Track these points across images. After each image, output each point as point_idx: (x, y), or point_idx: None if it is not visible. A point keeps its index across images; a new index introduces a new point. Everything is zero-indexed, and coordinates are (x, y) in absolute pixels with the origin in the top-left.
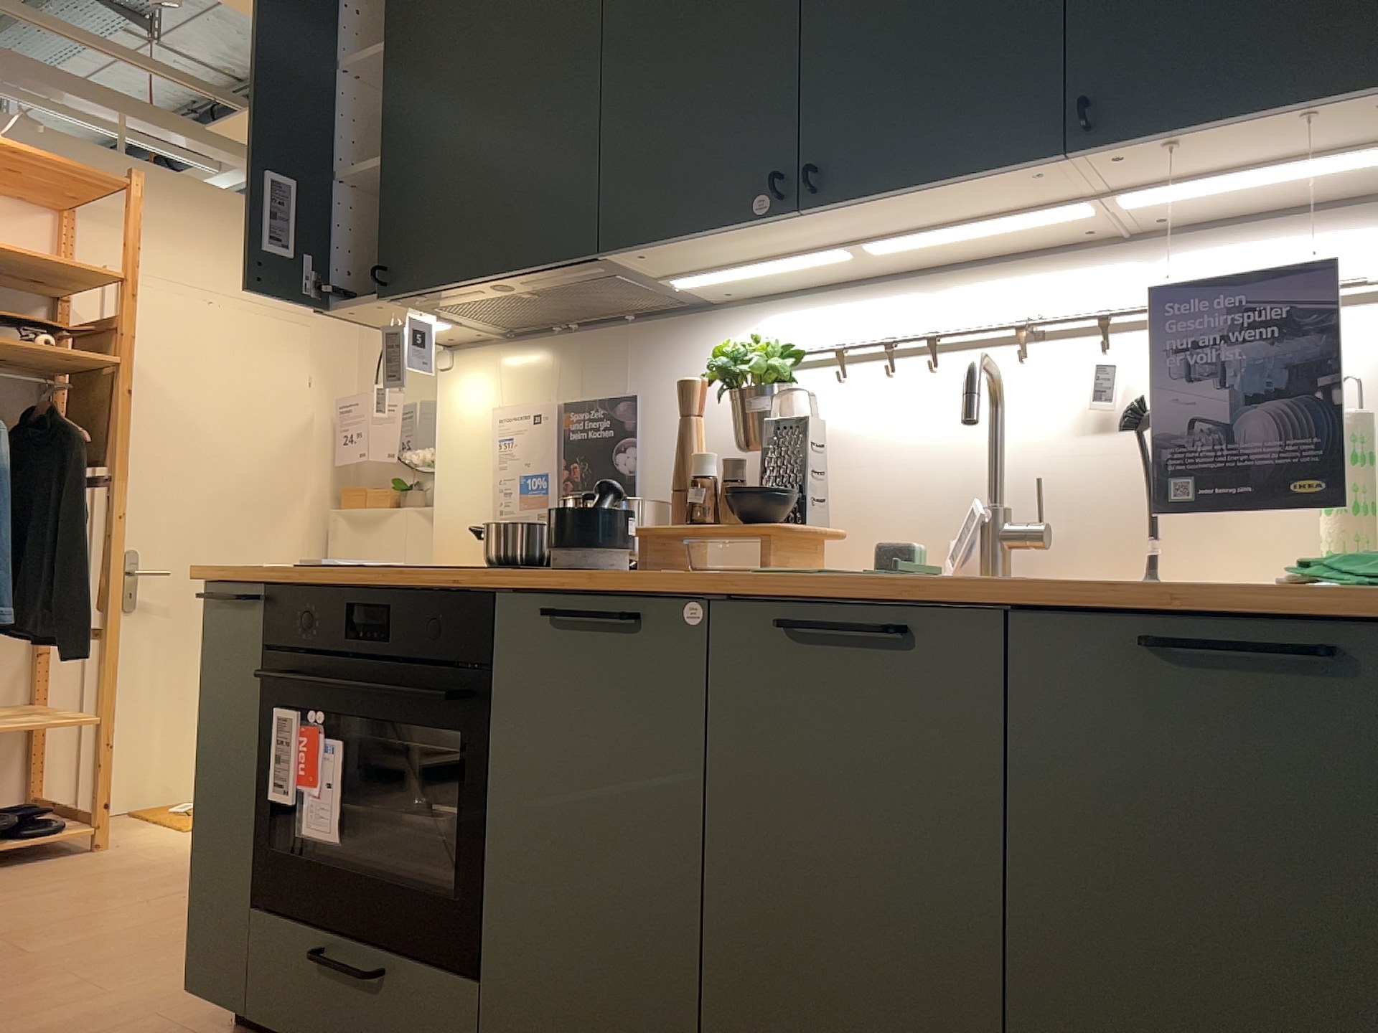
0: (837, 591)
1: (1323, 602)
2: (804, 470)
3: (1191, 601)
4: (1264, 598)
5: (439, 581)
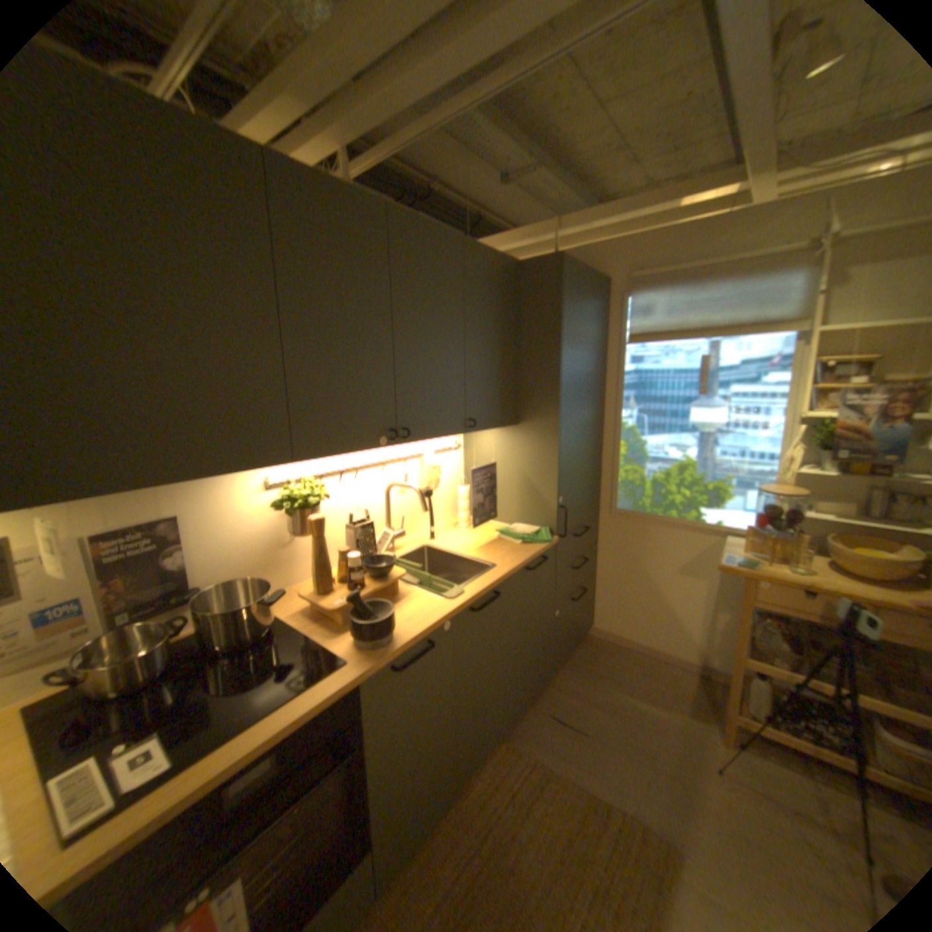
0: (478, 592)
1: (539, 549)
2: (368, 543)
3: (532, 558)
4: (533, 552)
5: (312, 707)
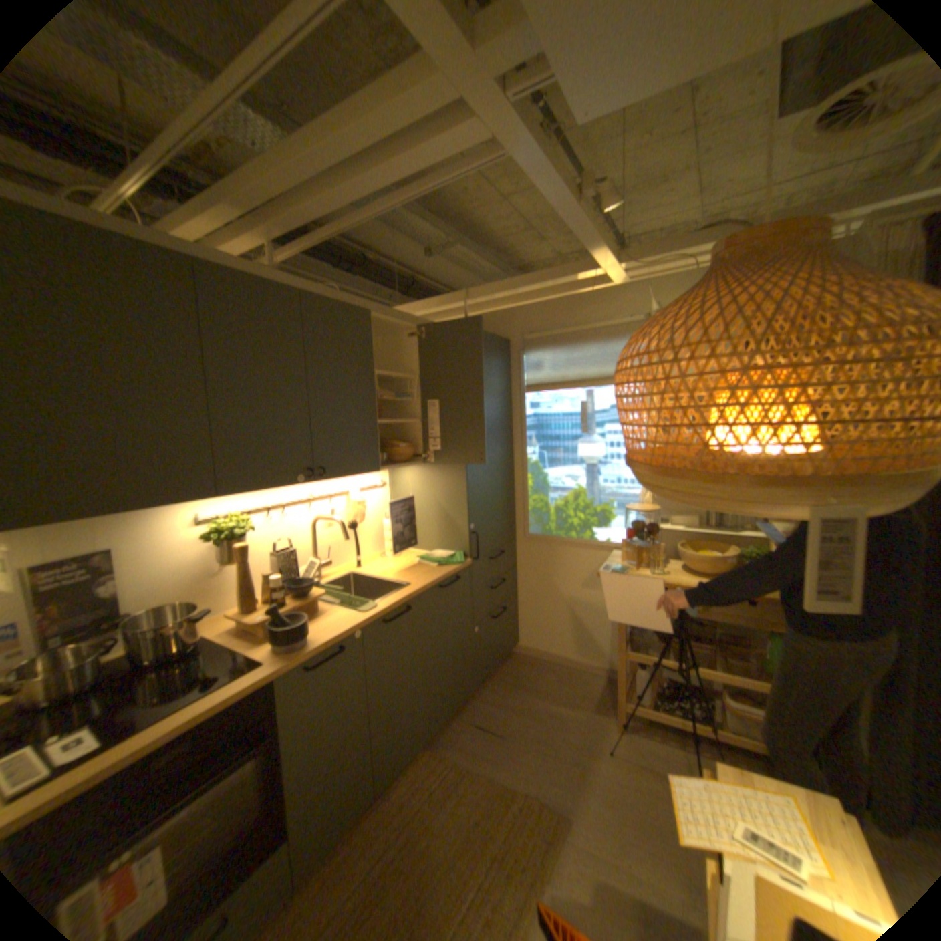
0: (390, 606)
1: (453, 570)
2: (292, 569)
3: (445, 577)
4: (447, 572)
5: (229, 697)
